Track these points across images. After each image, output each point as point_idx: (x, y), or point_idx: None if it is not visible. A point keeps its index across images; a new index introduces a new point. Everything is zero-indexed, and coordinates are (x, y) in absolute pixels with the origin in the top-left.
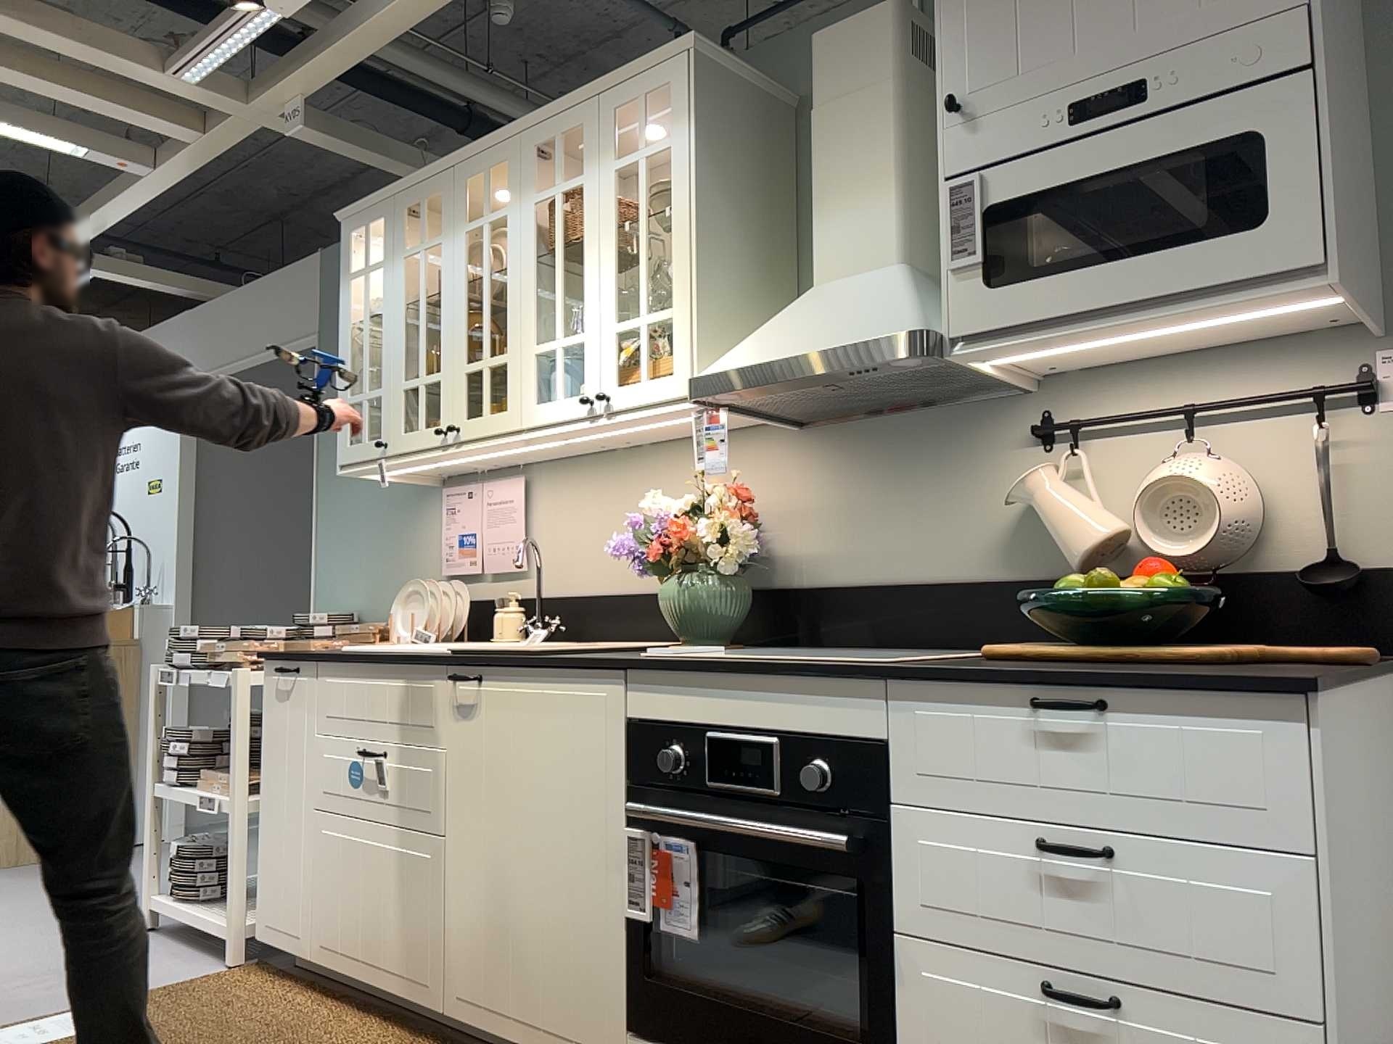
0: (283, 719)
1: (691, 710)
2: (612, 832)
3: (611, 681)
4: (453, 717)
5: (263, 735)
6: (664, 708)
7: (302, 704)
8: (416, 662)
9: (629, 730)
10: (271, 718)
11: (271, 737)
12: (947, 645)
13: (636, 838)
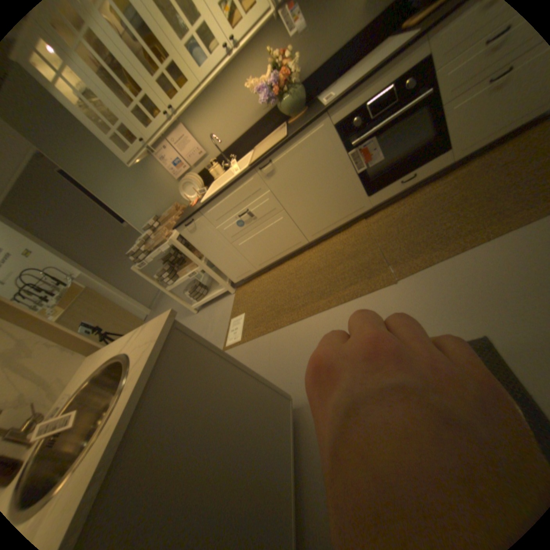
0: (200, 235)
1: (358, 101)
2: (344, 158)
3: (324, 117)
4: (268, 178)
5: (195, 245)
6: (347, 109)
7: (204, 225)
8: (243, 176)
9: (336, 127)
10: (195, 239)
11: (199, 243)
12: (360, 58)
13: (354, 151)
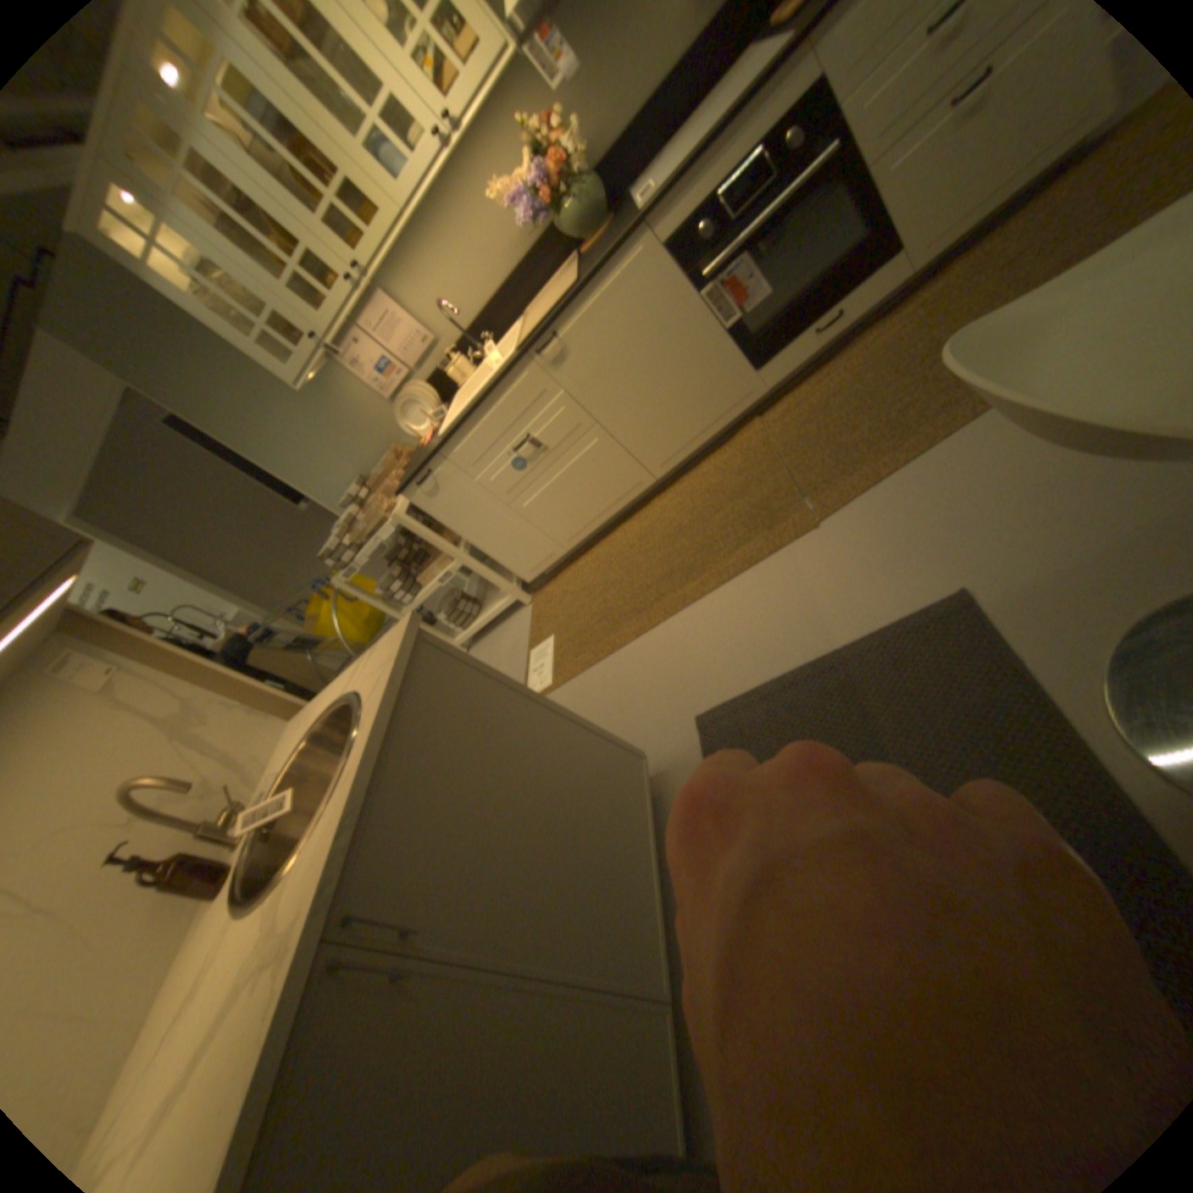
0: (448, 499)
1: (700, 190)
2: (694, 303)
3: (641, 232)
4: (556, 367)
5: (442, 520)
6: (683, 209)
7: (452, 478)
8: (508, 371)
9: (668, 247)
10: (439, 508)
11: (448, 514)
12: (703, 94)
13: (711, 287)
